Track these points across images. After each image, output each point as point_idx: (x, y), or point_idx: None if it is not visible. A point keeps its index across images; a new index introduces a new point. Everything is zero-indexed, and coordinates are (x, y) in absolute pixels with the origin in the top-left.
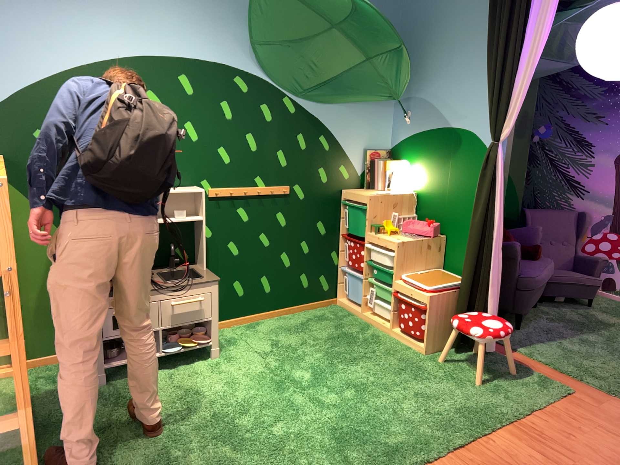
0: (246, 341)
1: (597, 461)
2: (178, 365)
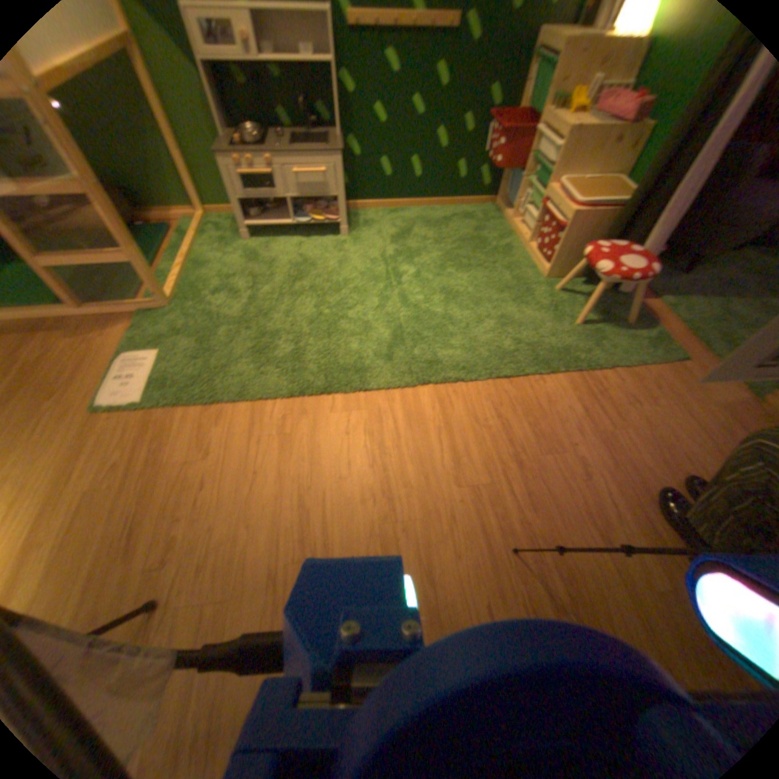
0: (377, 227)
1: (641, 445)
2: (306, 236)
